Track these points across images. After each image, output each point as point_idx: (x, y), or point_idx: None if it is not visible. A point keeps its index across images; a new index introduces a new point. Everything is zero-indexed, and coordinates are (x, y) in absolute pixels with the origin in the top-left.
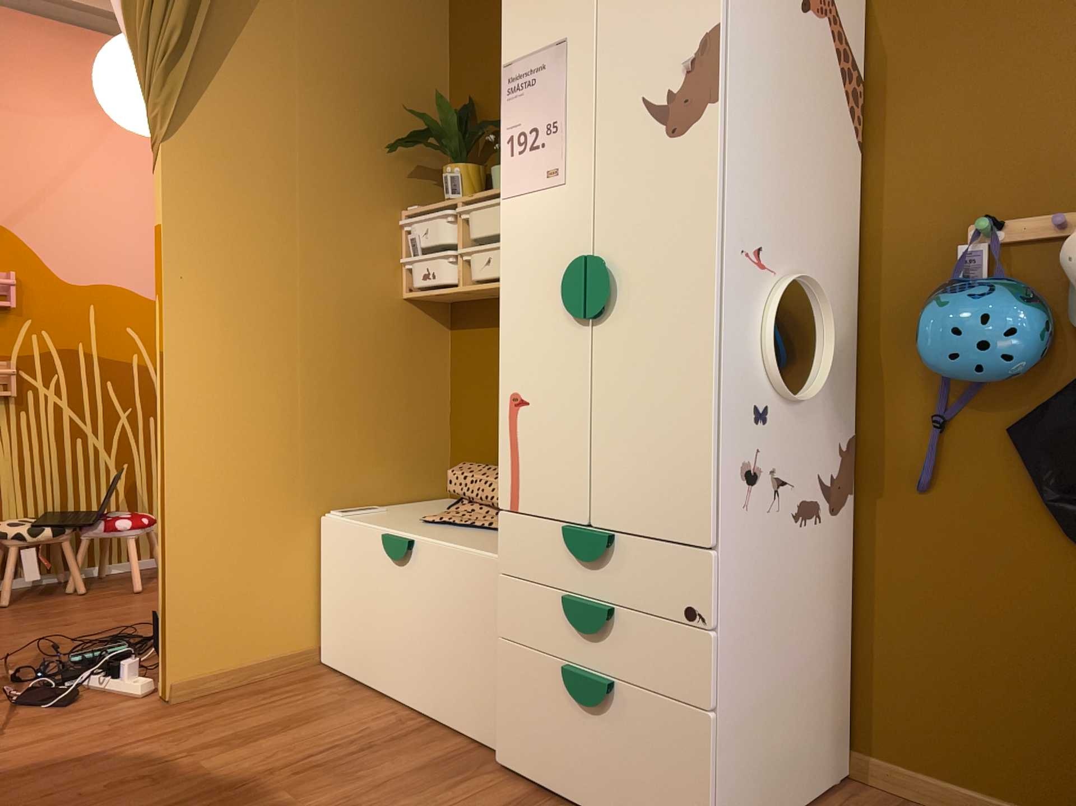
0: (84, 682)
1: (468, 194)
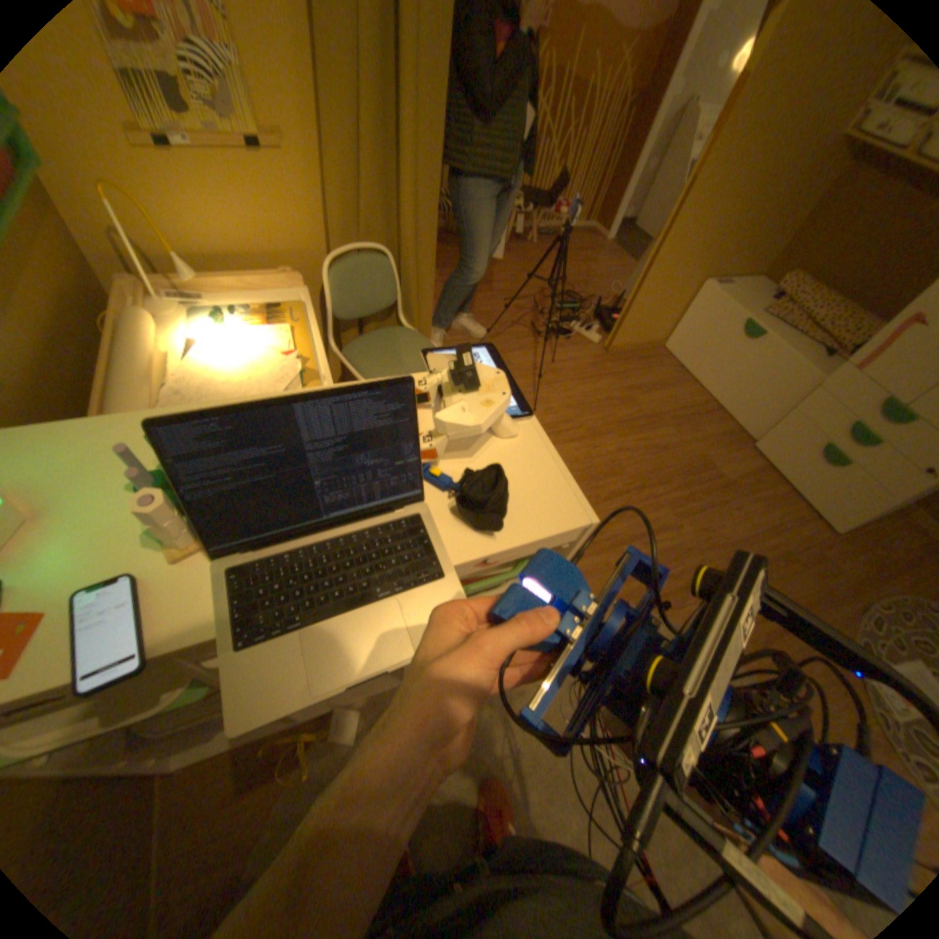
0: (569, 325)
1: None
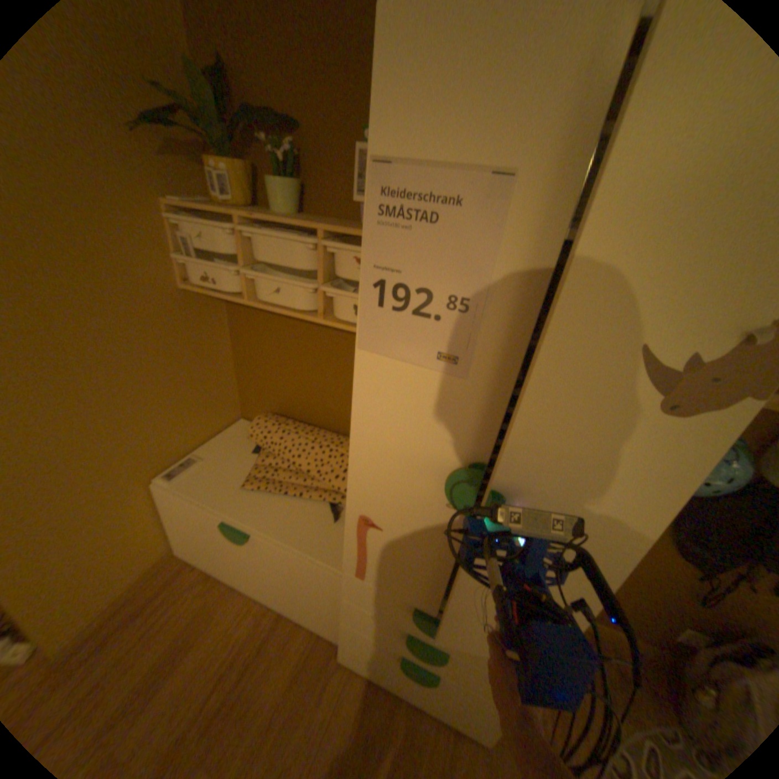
0: None
1: (240, 196)
